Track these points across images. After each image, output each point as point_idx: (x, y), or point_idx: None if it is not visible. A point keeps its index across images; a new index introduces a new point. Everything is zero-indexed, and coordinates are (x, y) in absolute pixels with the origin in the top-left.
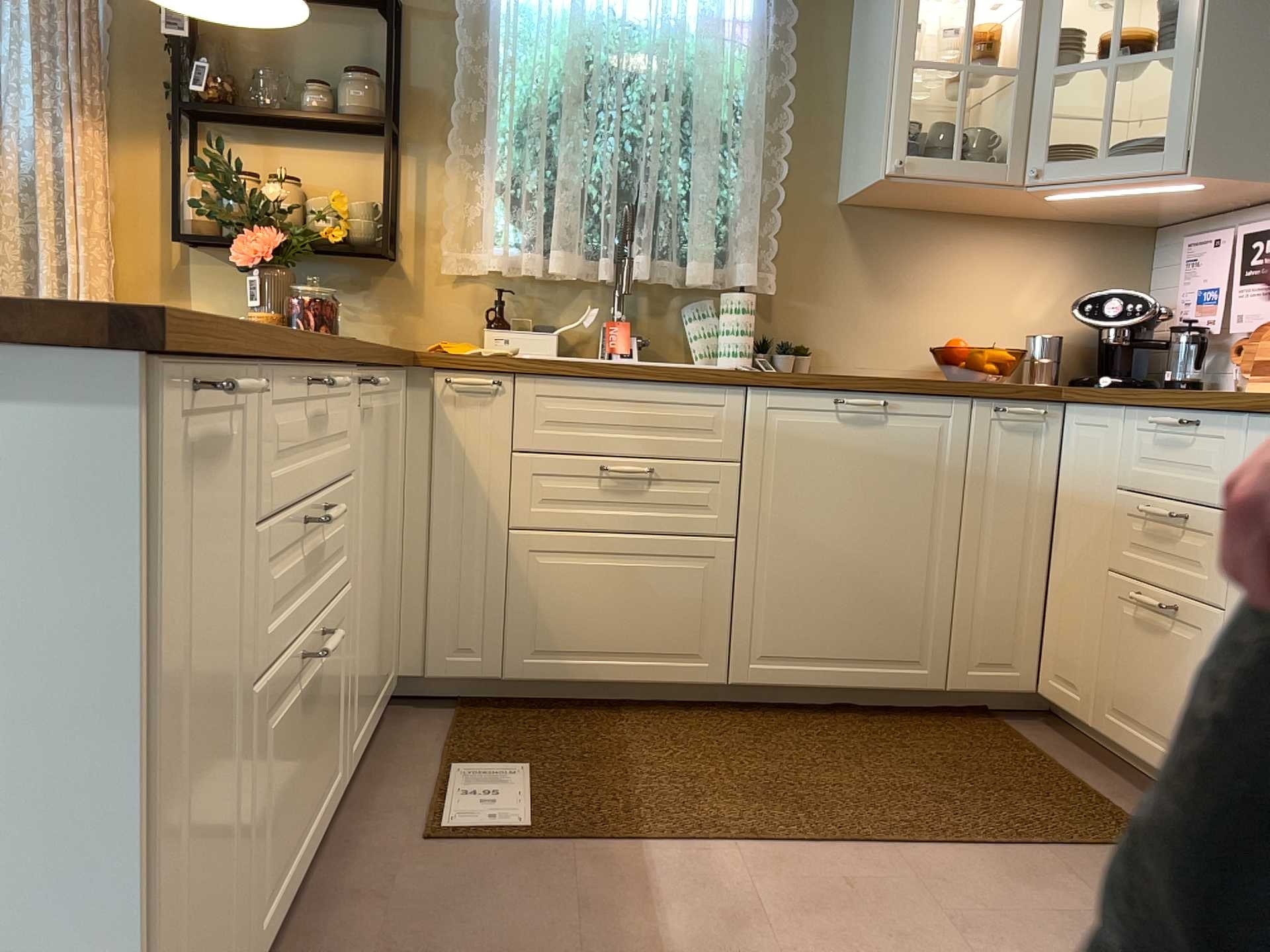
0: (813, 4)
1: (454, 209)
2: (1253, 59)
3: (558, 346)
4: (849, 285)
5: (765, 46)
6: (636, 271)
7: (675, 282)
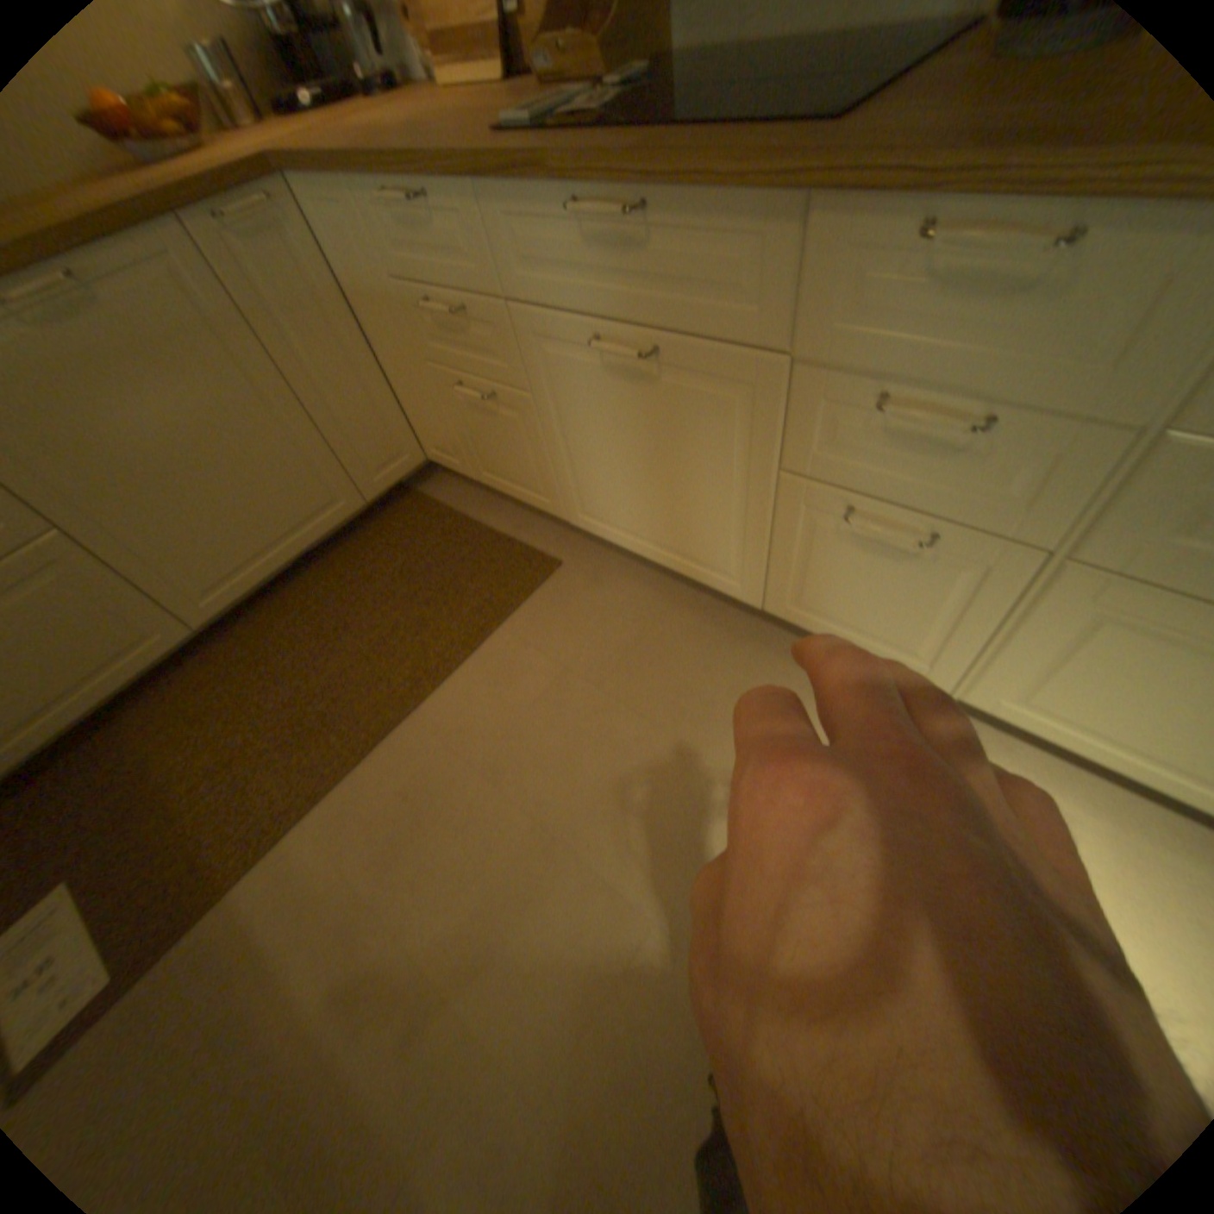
0: None
1: None
2: None
3: None
4: None
5: None
6: None
7: None
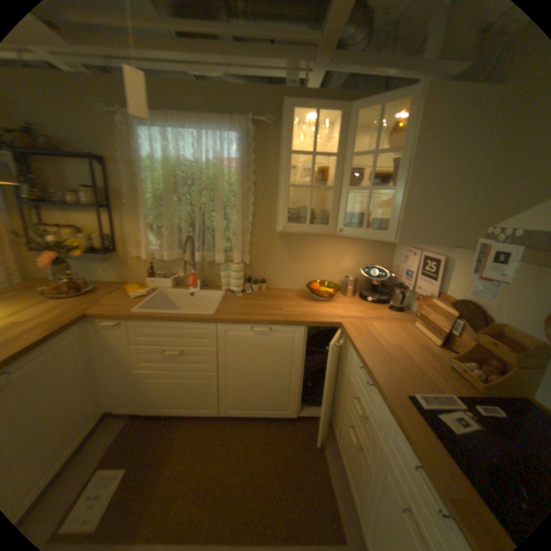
0: (262, 150)
1: (130, 234)
2: (430, 192)
3: (172, 283)
4: (279, 257)
5: (240, 170)
6: (194, 259)
7: (212, 259)
